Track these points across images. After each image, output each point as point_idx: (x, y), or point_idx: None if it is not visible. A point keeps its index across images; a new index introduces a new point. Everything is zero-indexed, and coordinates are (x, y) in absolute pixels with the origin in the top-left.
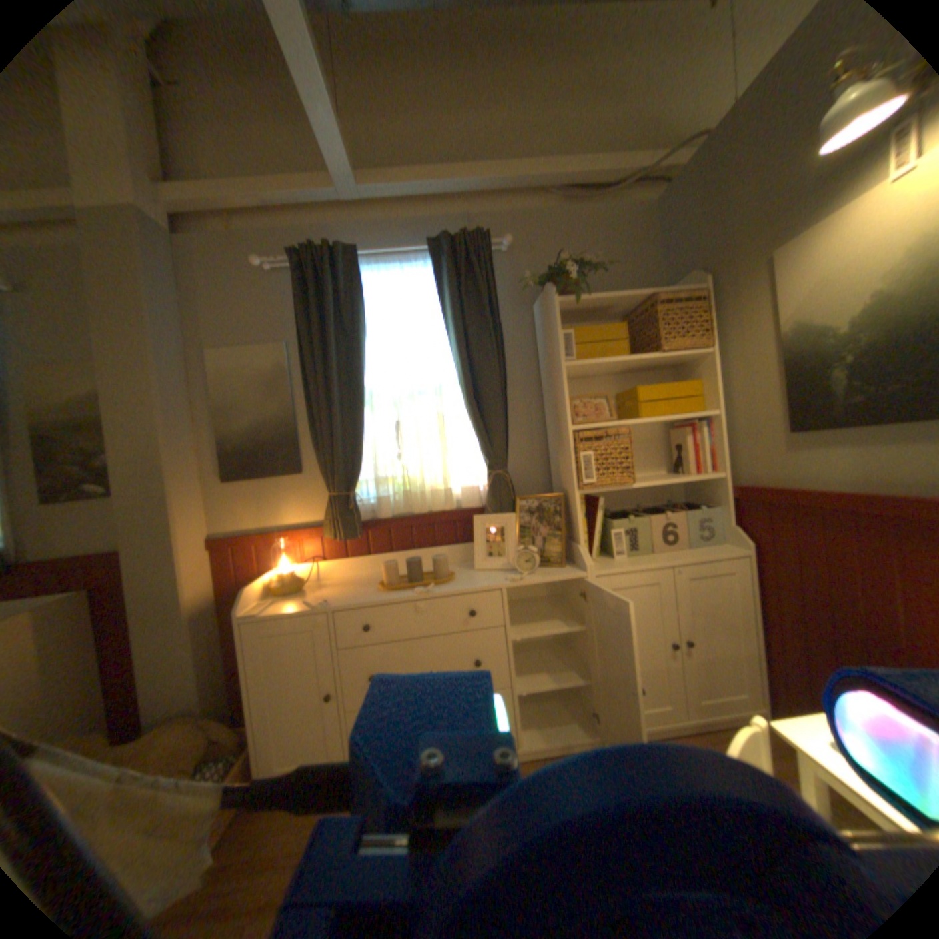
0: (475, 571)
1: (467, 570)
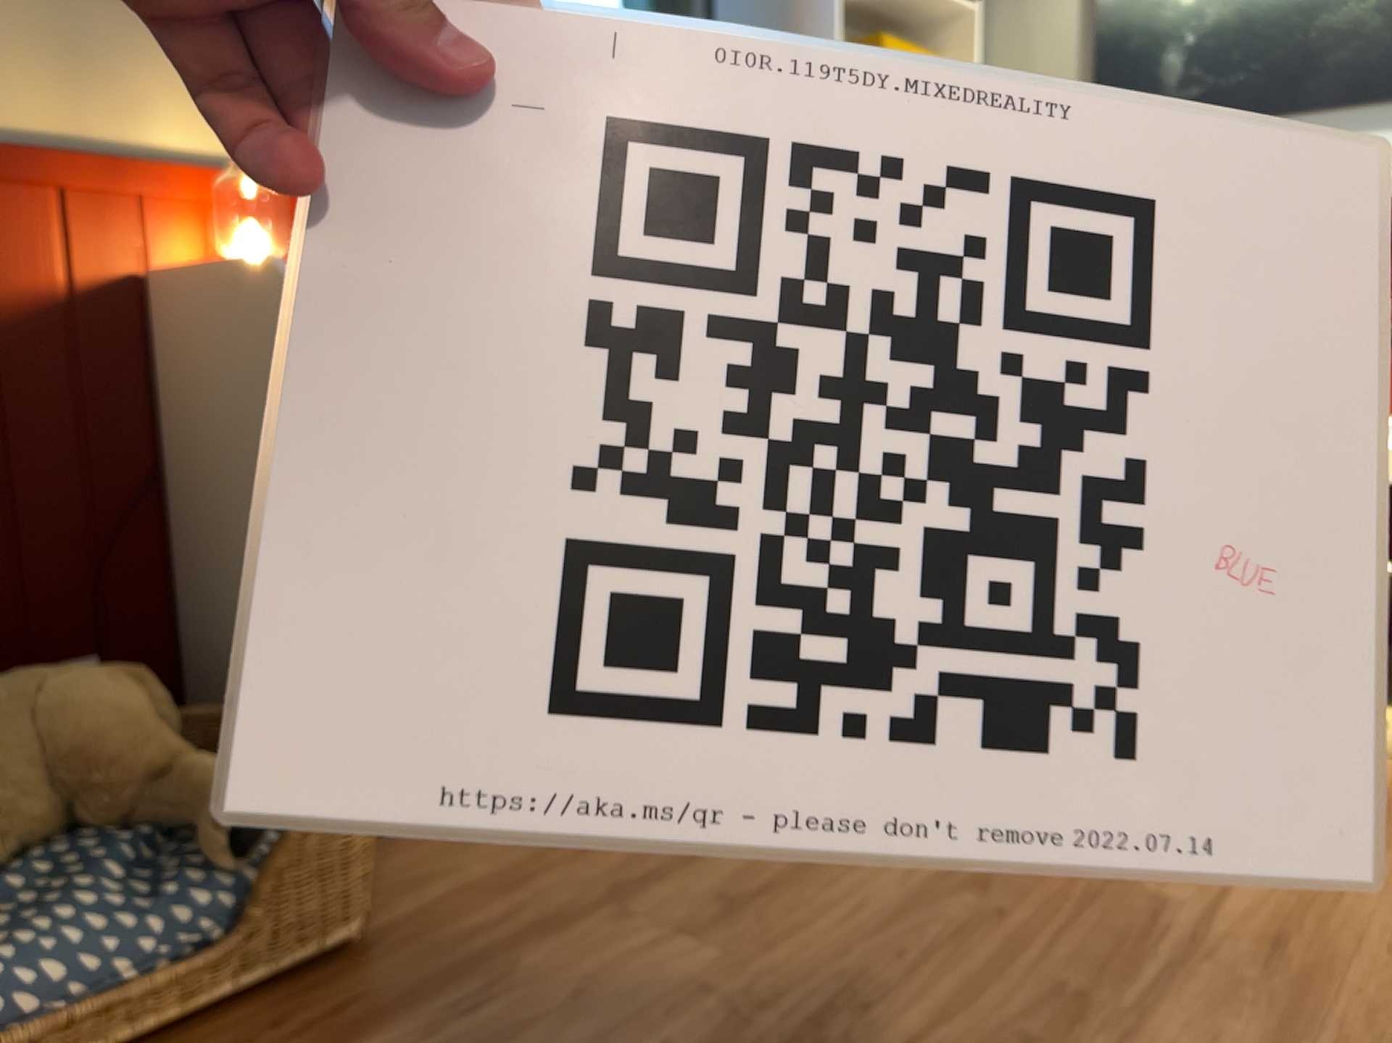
0: None
1: None
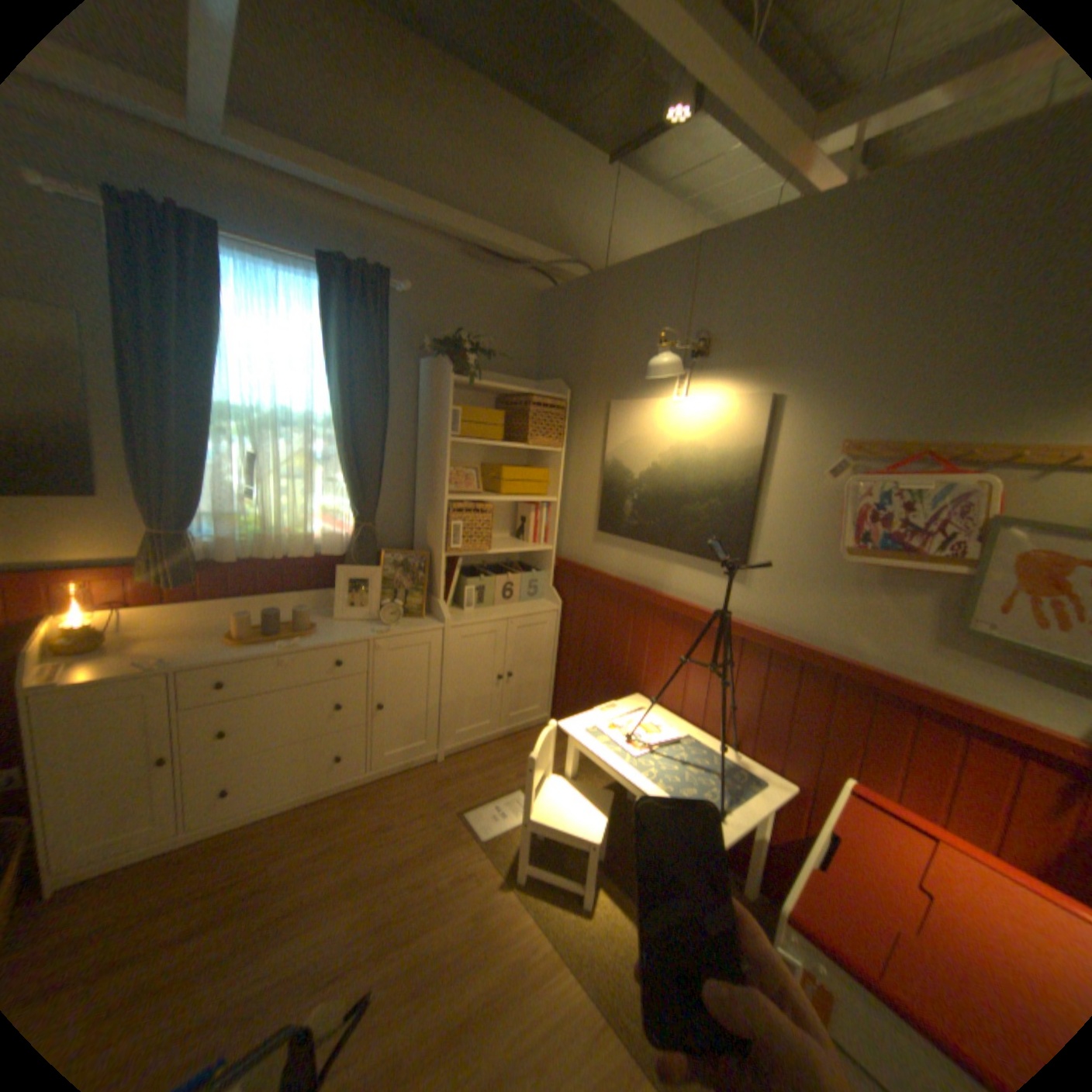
0: (334, 622)
1: (325, 620)
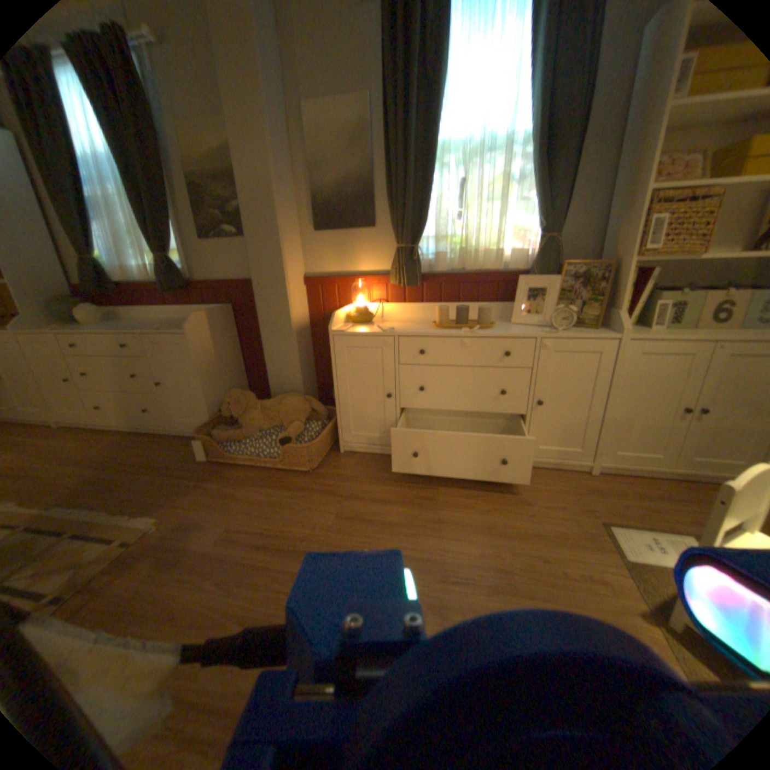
0: (512, 324)
1: (505, 323)
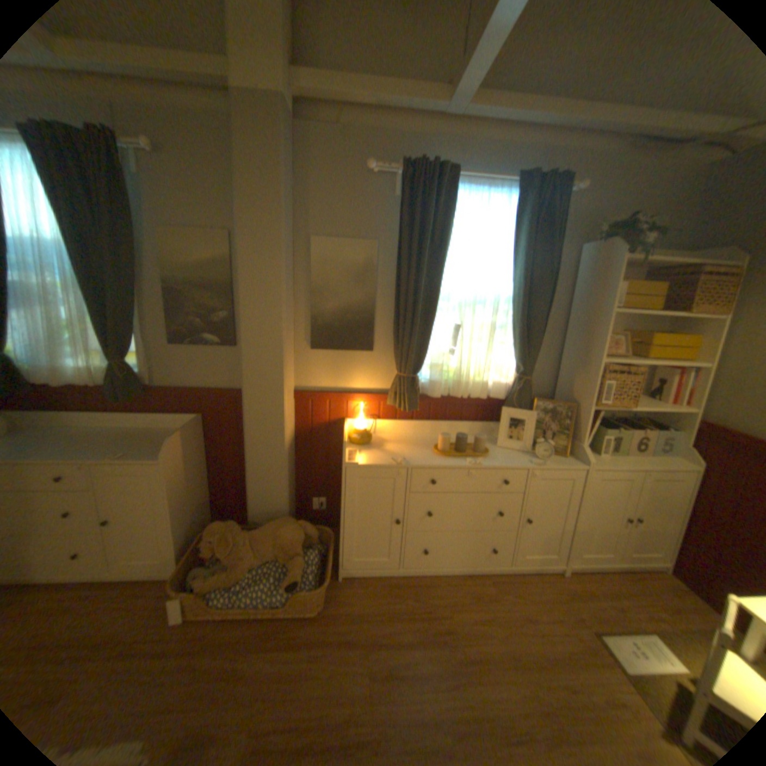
0: (497, 448)
1: (490, 445)
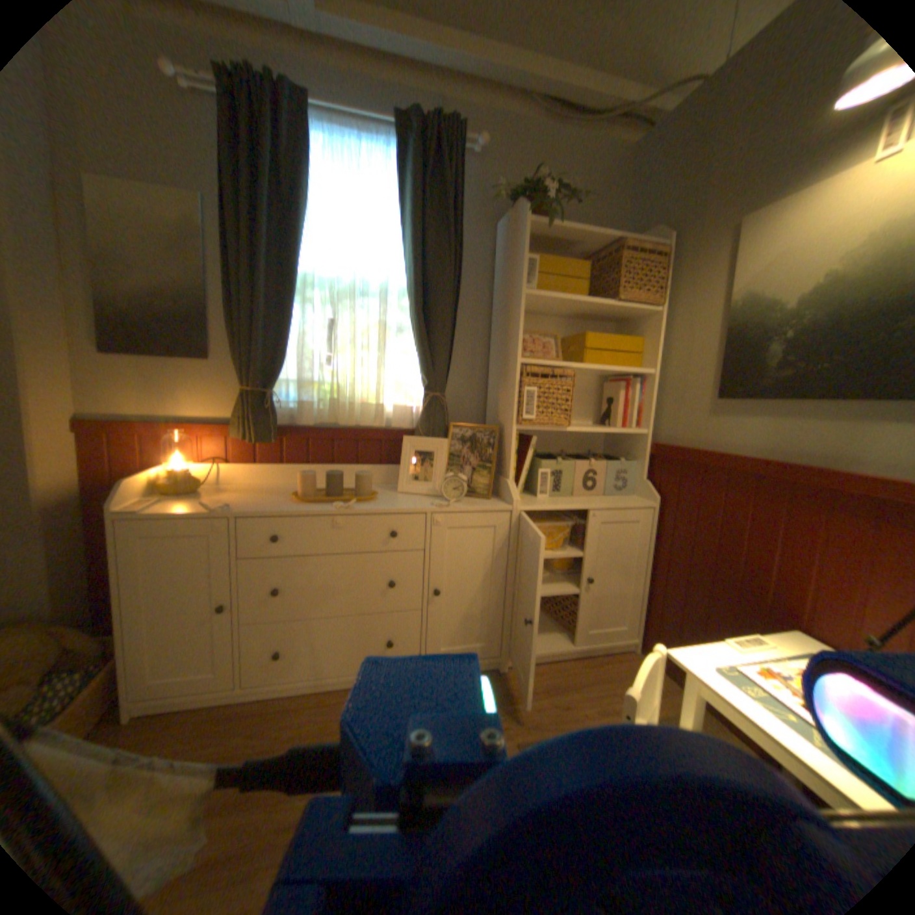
0: (399, 494)
1: (391, 492)
